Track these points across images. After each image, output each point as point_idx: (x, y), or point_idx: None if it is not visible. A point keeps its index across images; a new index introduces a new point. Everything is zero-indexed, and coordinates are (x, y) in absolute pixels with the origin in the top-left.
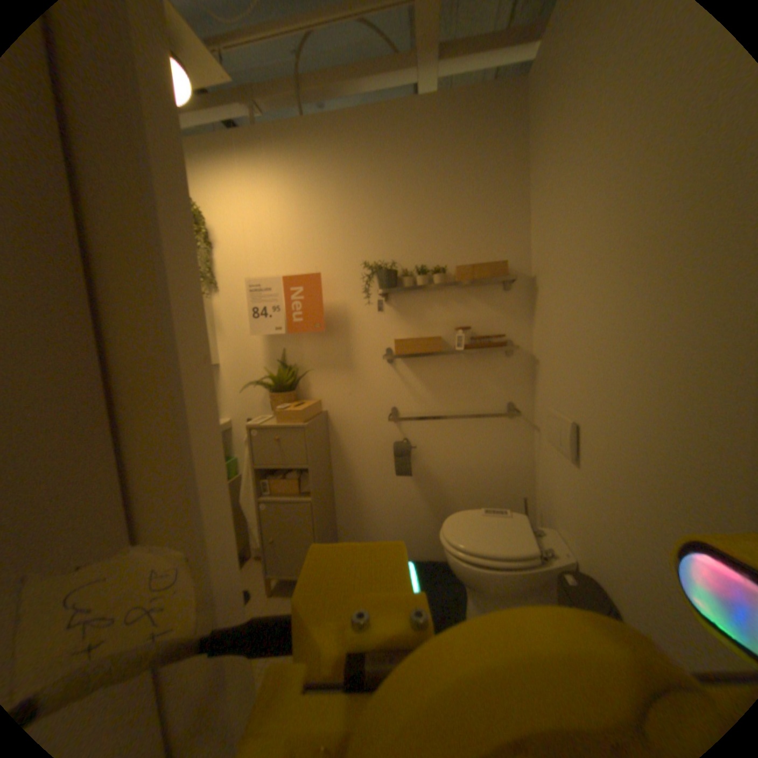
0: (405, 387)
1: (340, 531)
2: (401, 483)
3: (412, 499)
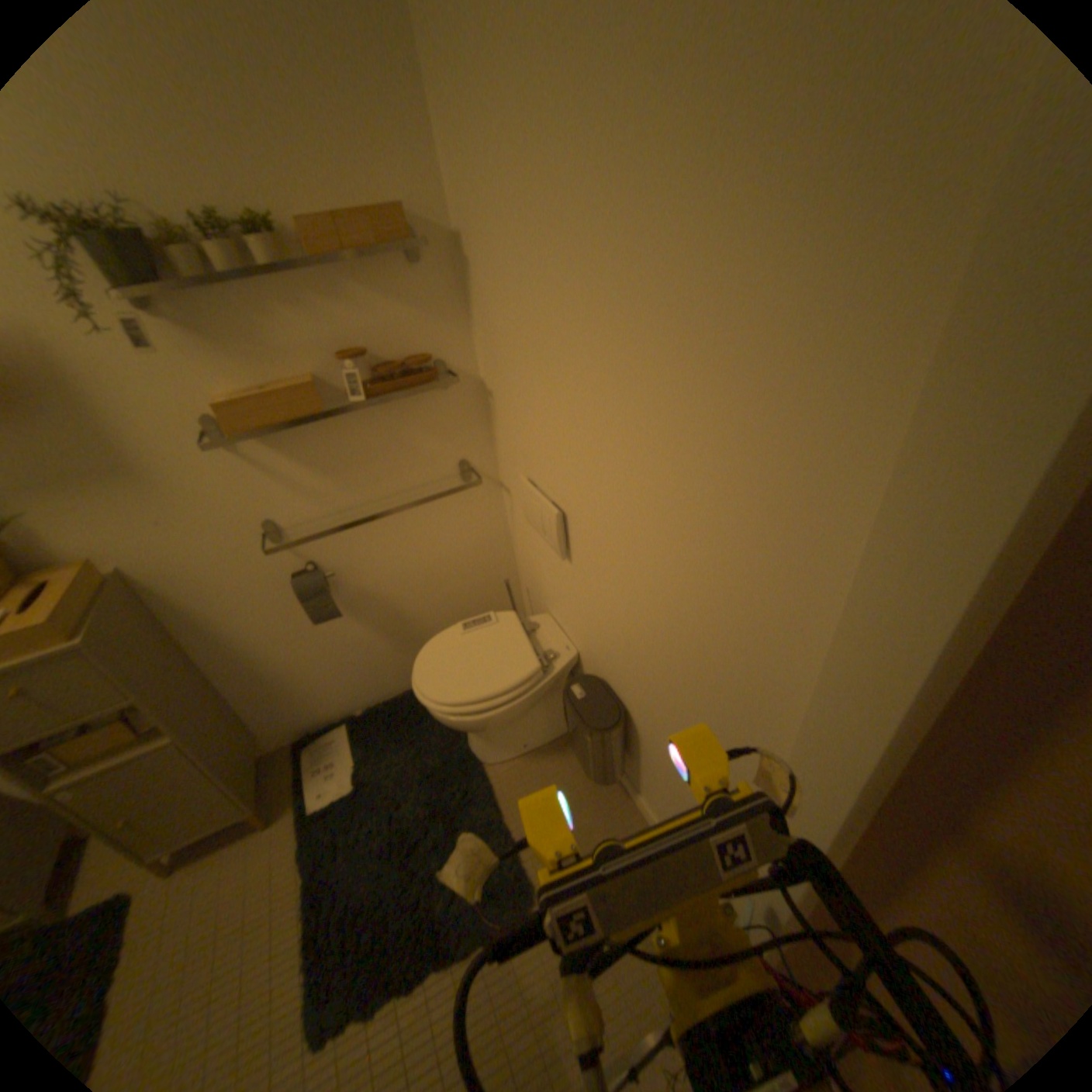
0: (274, 484)
1: (249, 724)
2: (326, 626)
3: (352, 639)
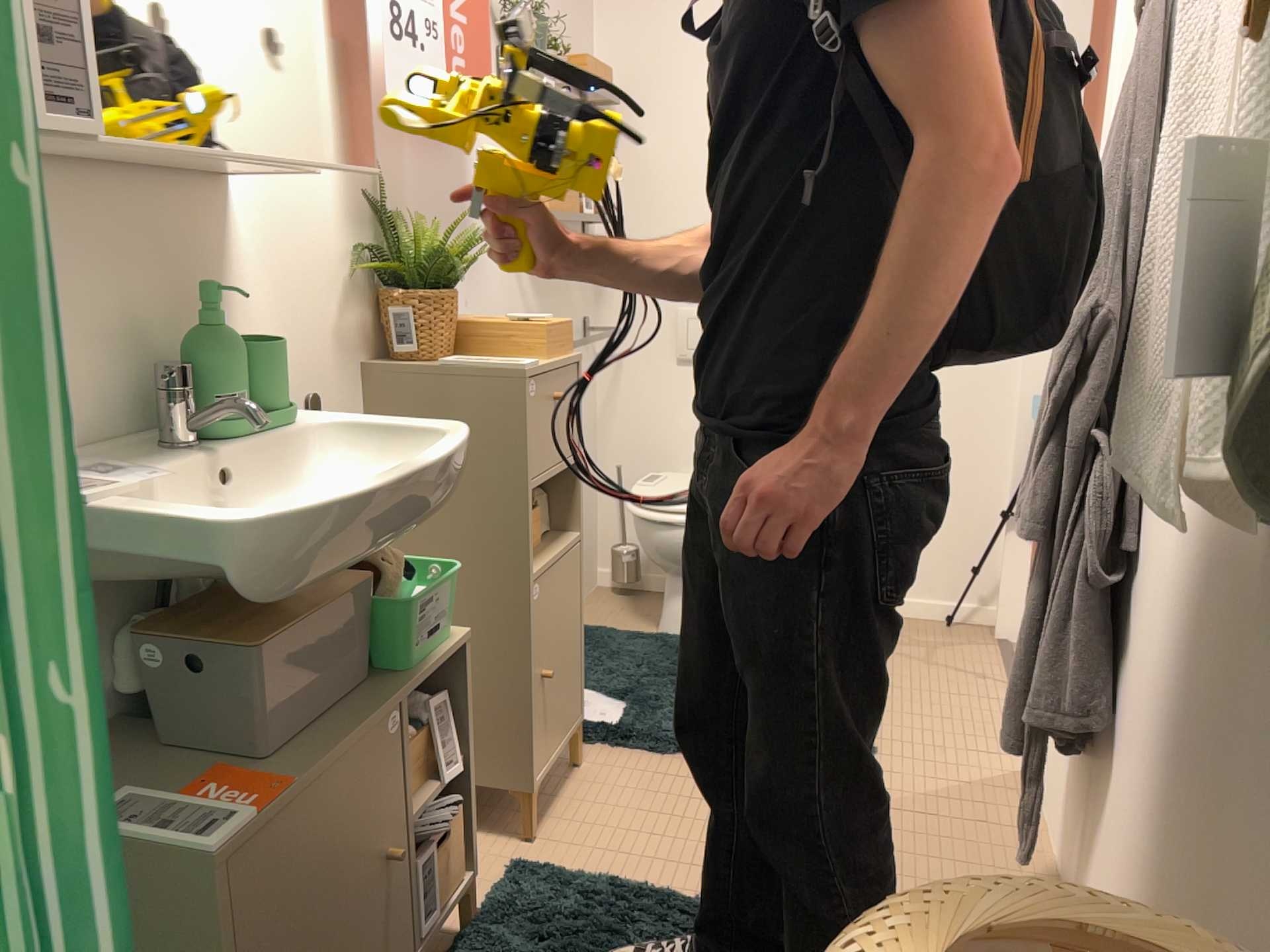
0: (519, 291)
1: None
2: None
3: None
